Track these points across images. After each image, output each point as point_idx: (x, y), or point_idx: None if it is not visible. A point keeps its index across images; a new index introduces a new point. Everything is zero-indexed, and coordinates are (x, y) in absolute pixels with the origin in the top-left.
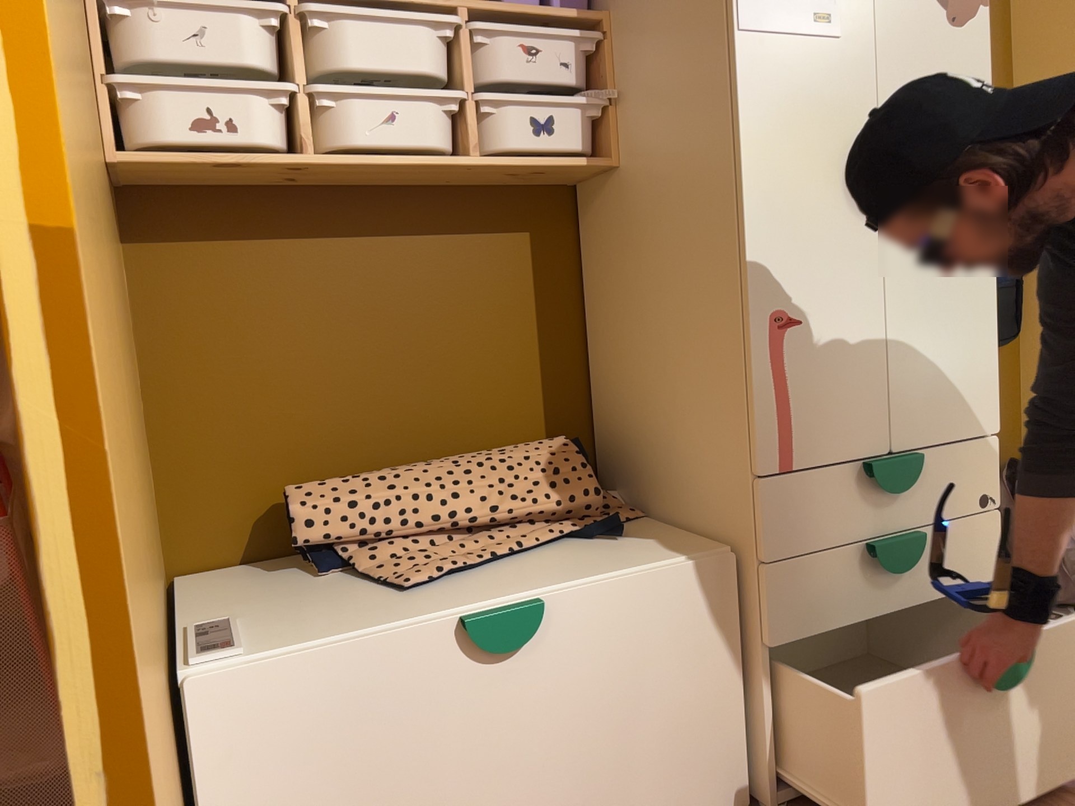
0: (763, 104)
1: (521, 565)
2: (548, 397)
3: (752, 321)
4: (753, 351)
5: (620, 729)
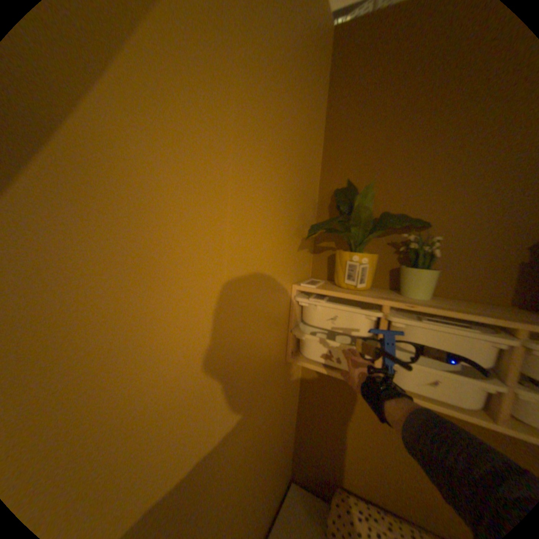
0: None
1: None
2: None
3: None
4: None
5: None
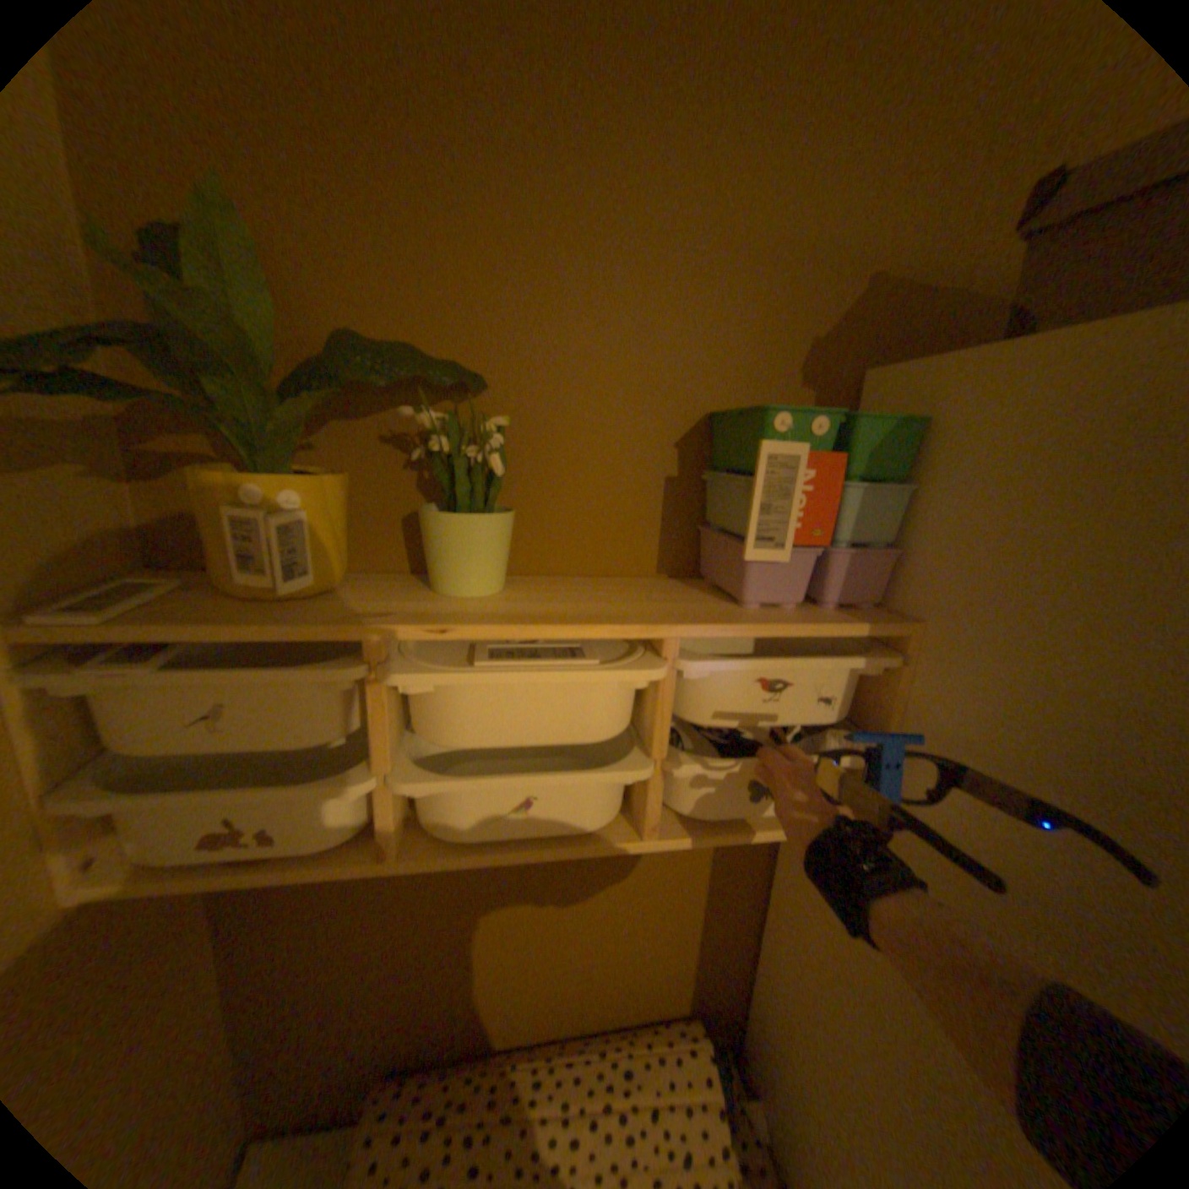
0: None
1: None
2: (699, 968)
3: None
4: None
5: None
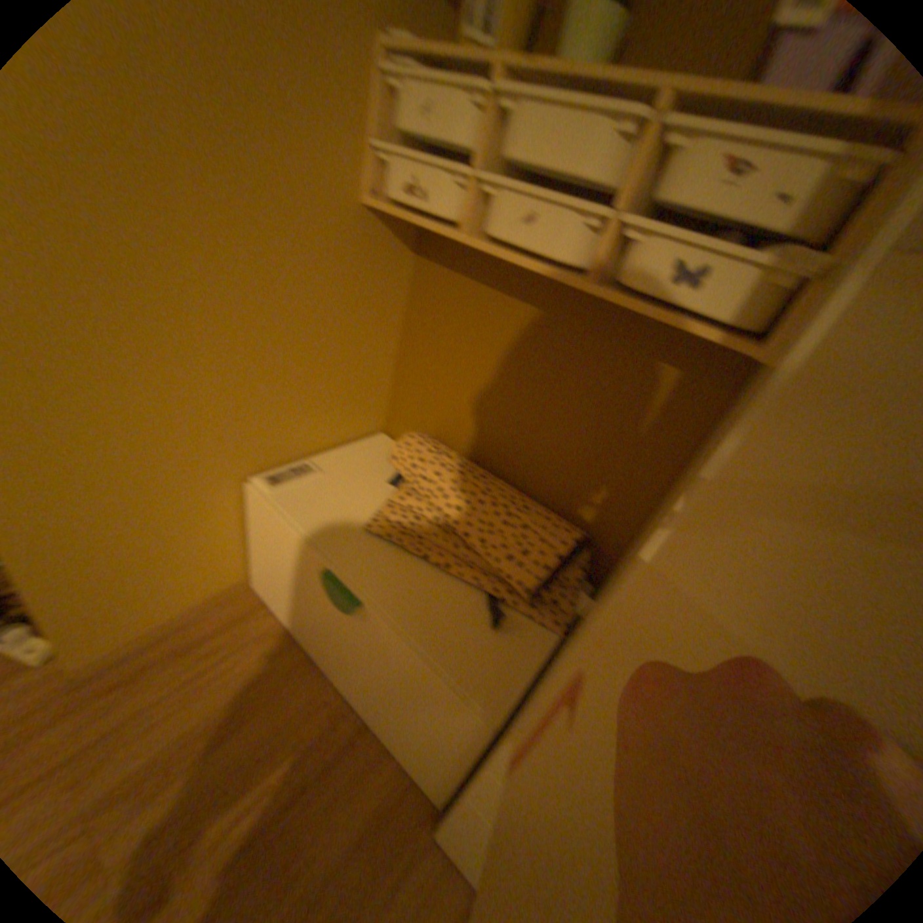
0: (829, 431)
1: (424, 574)
2: (604, 501)
3: (584, 641)
4: (563, 662)
5: (384, 692)
